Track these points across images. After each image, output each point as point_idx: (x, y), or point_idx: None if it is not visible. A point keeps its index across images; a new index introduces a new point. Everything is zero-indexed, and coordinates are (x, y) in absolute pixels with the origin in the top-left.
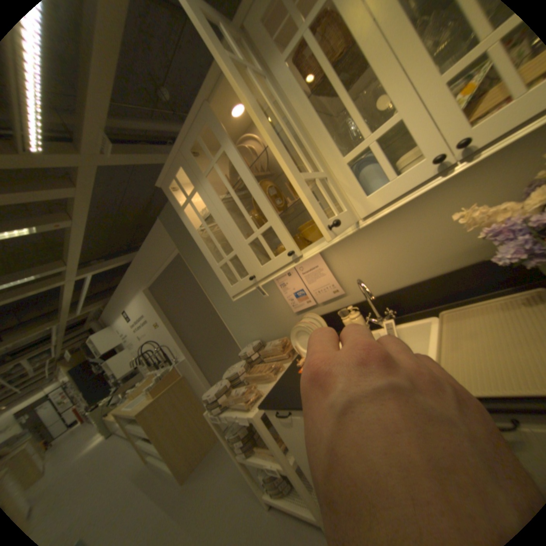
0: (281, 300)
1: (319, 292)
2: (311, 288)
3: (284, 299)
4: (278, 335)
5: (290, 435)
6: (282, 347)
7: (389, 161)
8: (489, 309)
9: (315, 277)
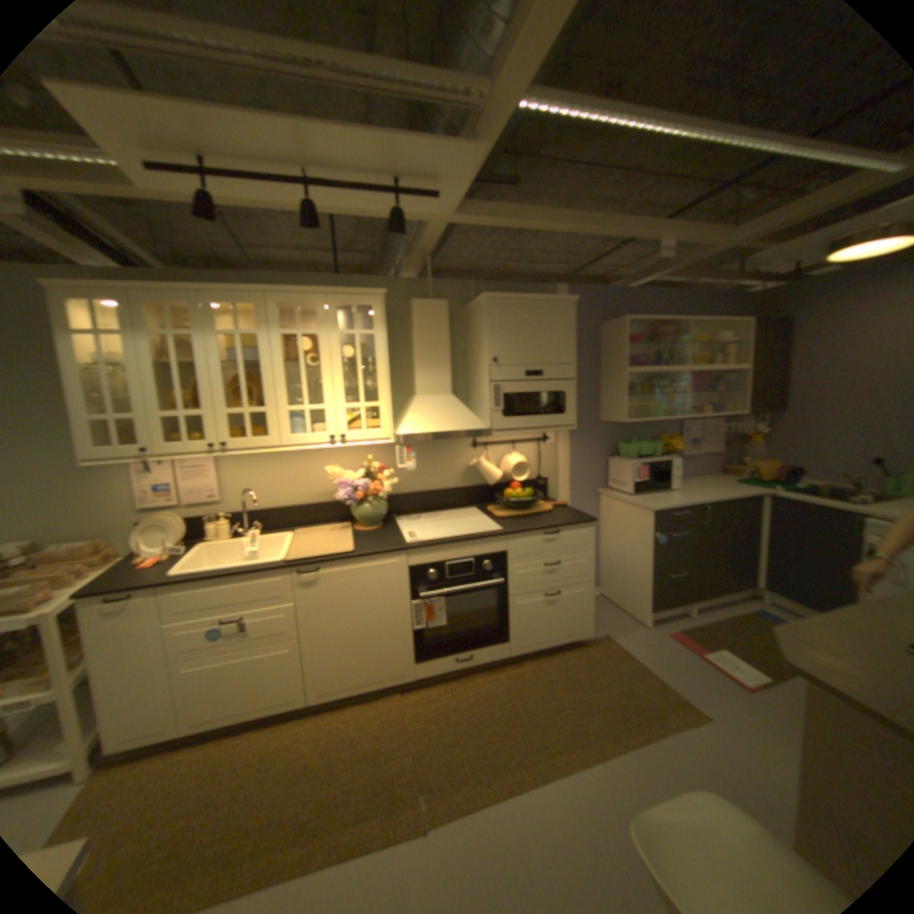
0: (119, 490)
1: (188, 493)
2: (180, 485)
3: (125, 490)
4: (75, 537)
5: (104, 631)
6: (90, 551)
7: (307, 419)
8: (322, 530)
9: (192, 476)
